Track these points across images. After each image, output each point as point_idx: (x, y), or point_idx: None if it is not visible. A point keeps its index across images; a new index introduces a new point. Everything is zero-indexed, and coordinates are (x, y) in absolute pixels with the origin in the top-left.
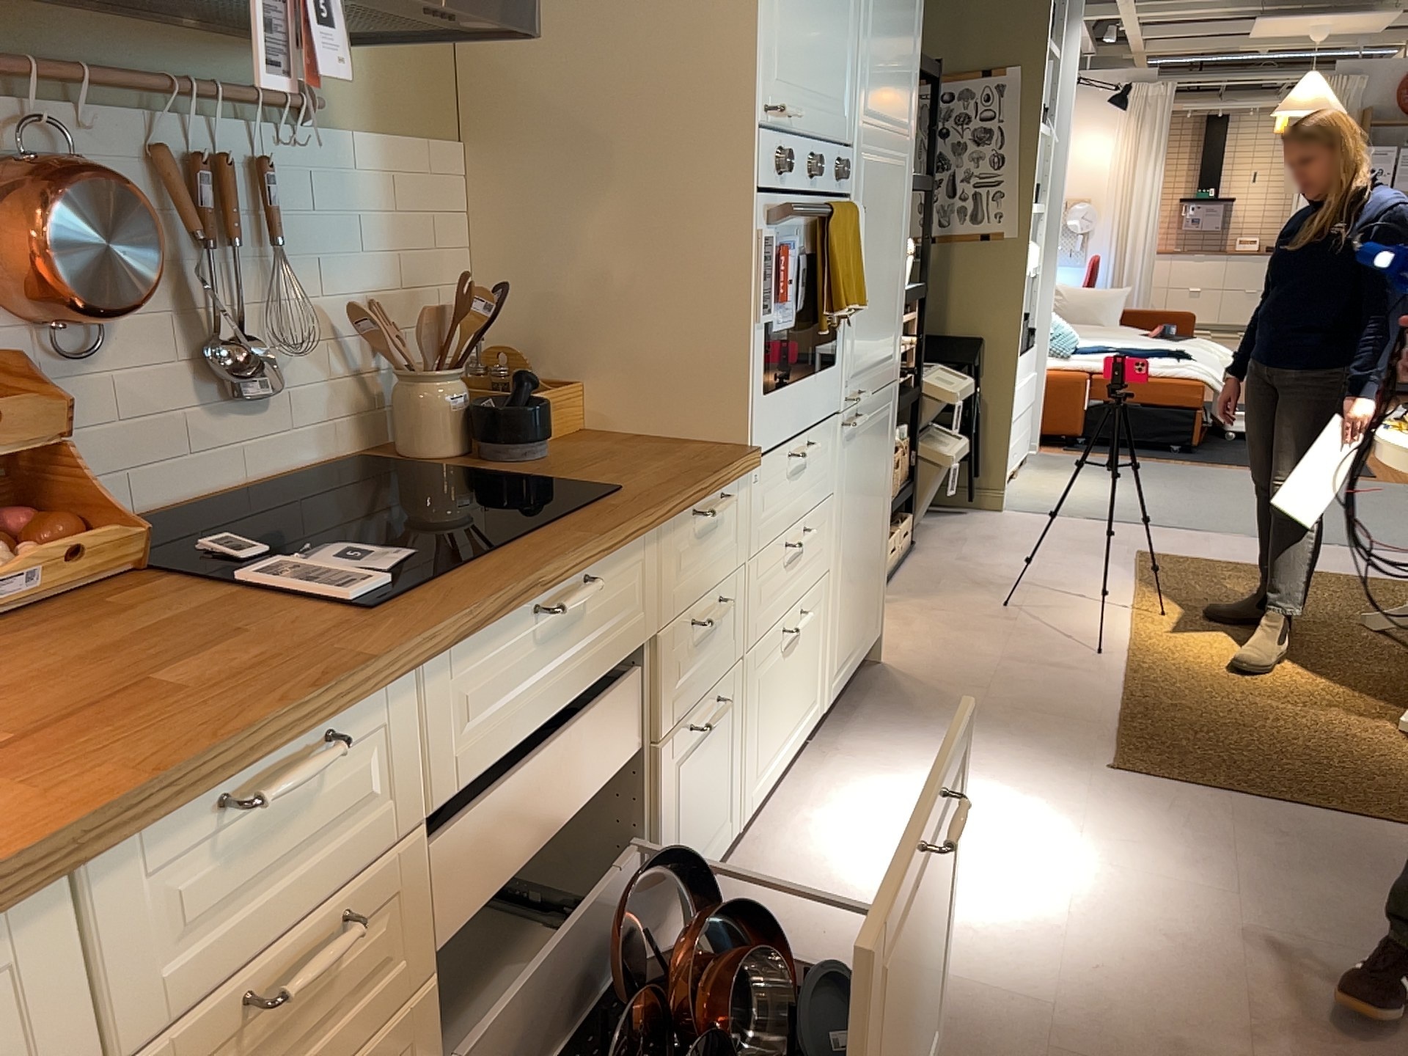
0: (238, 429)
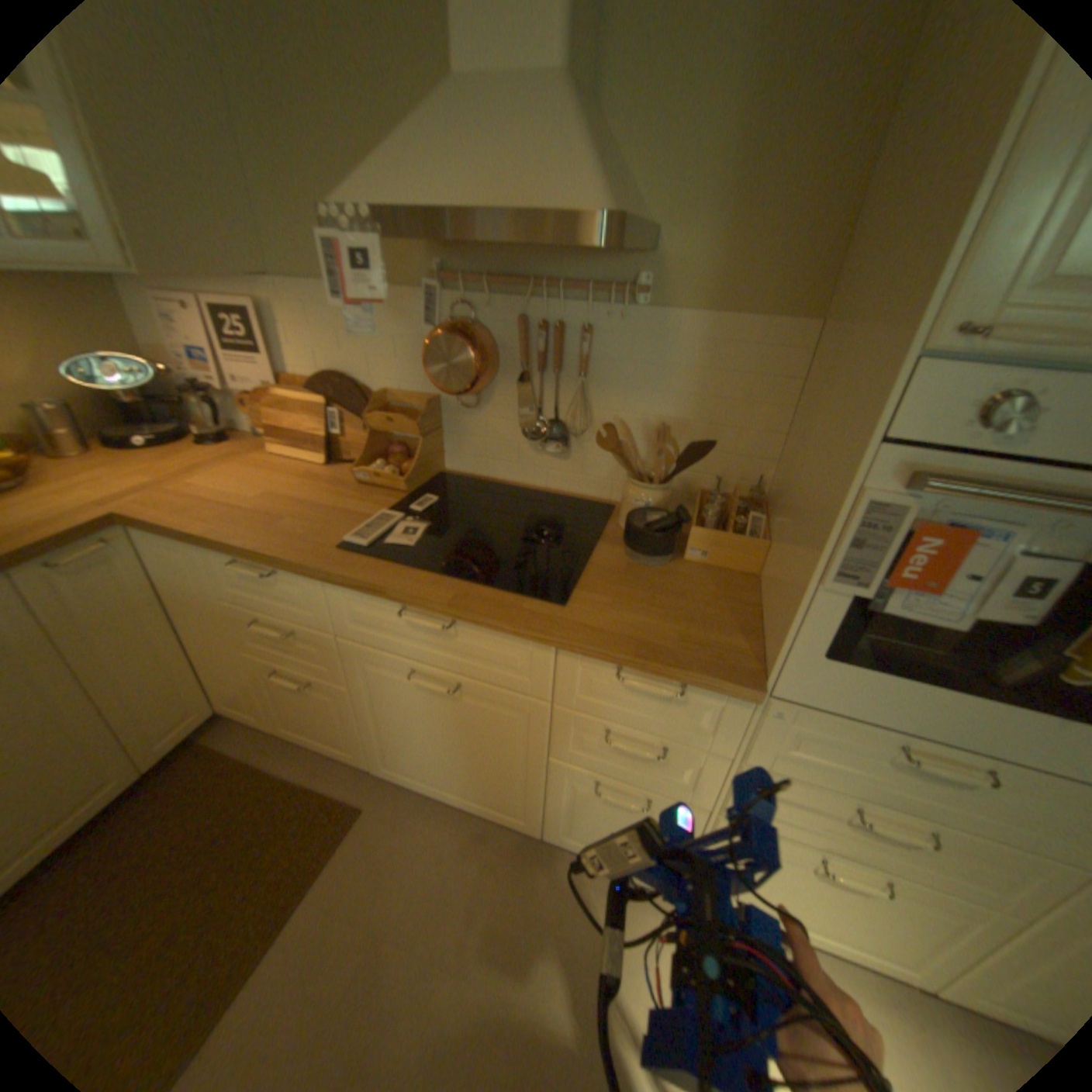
0: (543, 461)
